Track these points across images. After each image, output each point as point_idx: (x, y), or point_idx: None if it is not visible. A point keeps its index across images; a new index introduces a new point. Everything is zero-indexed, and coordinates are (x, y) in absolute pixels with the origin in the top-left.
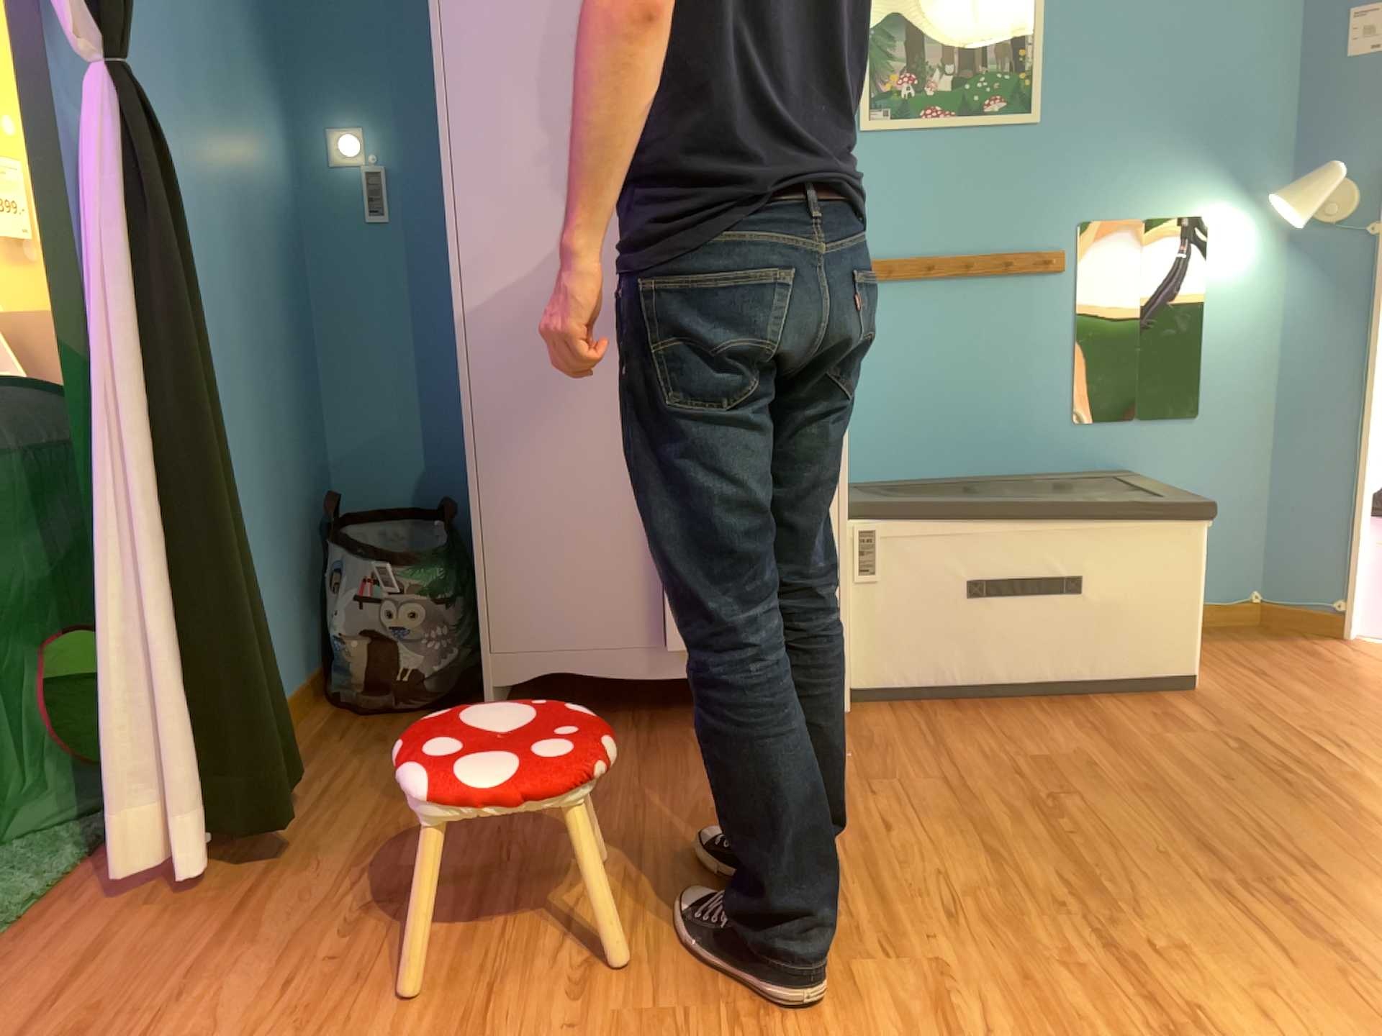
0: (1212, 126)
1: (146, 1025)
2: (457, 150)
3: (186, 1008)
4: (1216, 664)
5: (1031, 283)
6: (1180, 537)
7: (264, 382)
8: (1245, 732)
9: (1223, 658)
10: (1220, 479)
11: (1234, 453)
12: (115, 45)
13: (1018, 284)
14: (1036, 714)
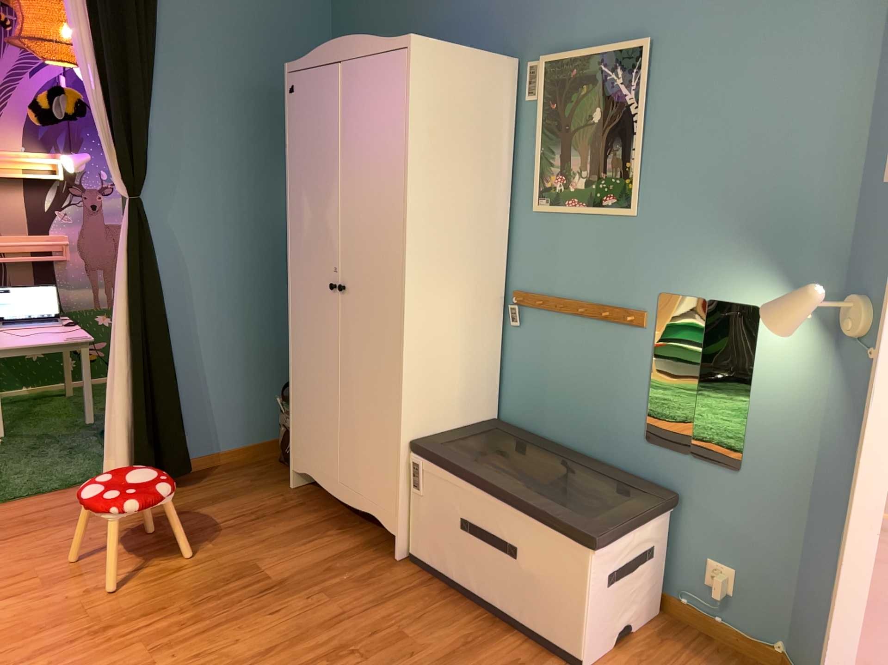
0: (769, 232)
1: (34, 533)
2: (291, 219)
3: (46, 534)
4: None
5: (625, 330)
6: (577, 549)
7: (266, 306)
8: None
9: None
10: (754, 528)
11: (769, 512)
12: (132, 189)
13: (616, 328)
14: (470, 620)
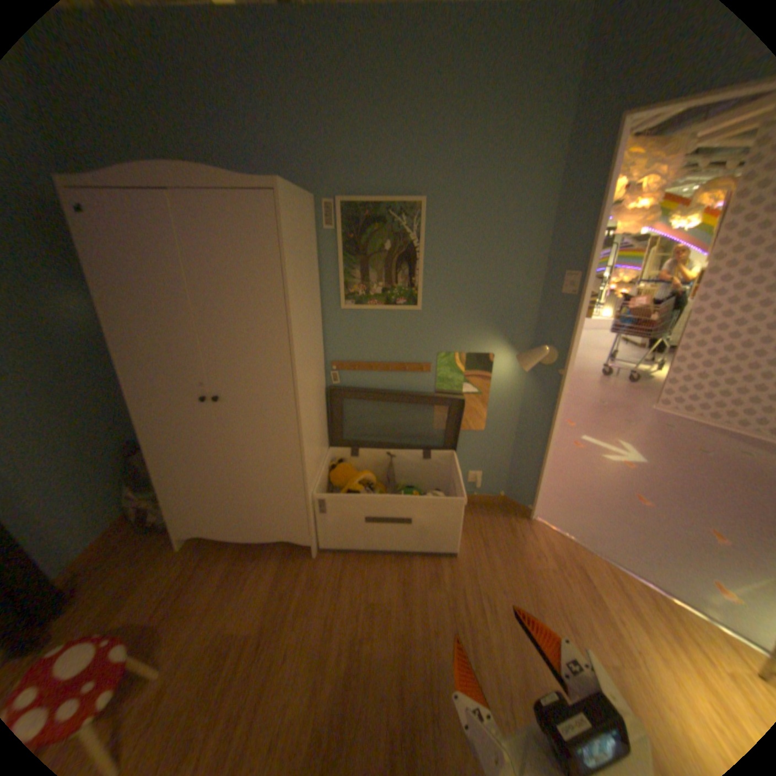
0: (498, 315)
1: None
2: (119, 345)
3: None
4: (474, 532)
5: (417, 375)
6: (453, 505)
7: (73, 419)
8: (464, 591)
9: (479, 528)
10: (491, 452)
11: (498, 443)
12: None
13: (411, 375)
14: (390, 566)
